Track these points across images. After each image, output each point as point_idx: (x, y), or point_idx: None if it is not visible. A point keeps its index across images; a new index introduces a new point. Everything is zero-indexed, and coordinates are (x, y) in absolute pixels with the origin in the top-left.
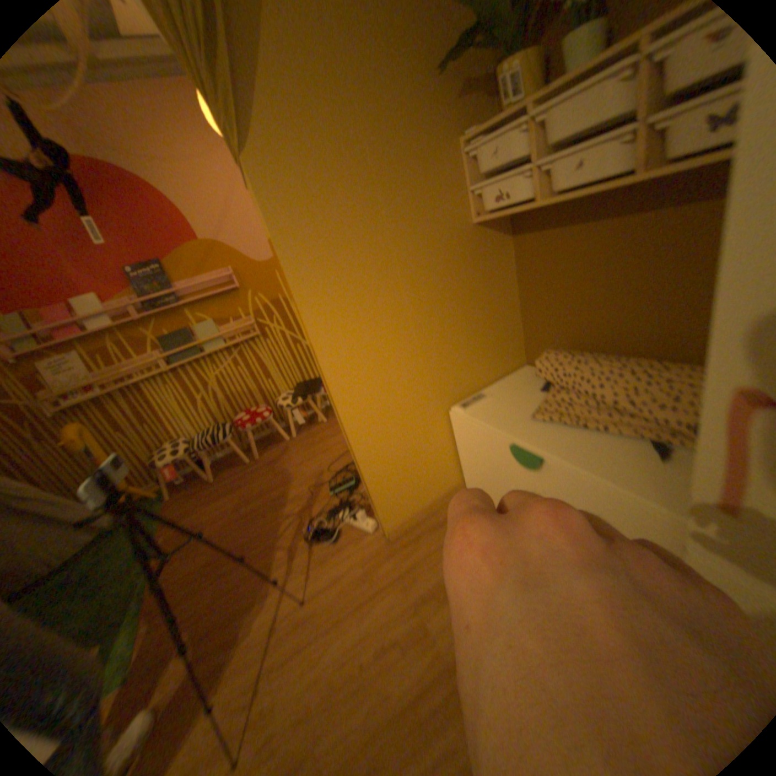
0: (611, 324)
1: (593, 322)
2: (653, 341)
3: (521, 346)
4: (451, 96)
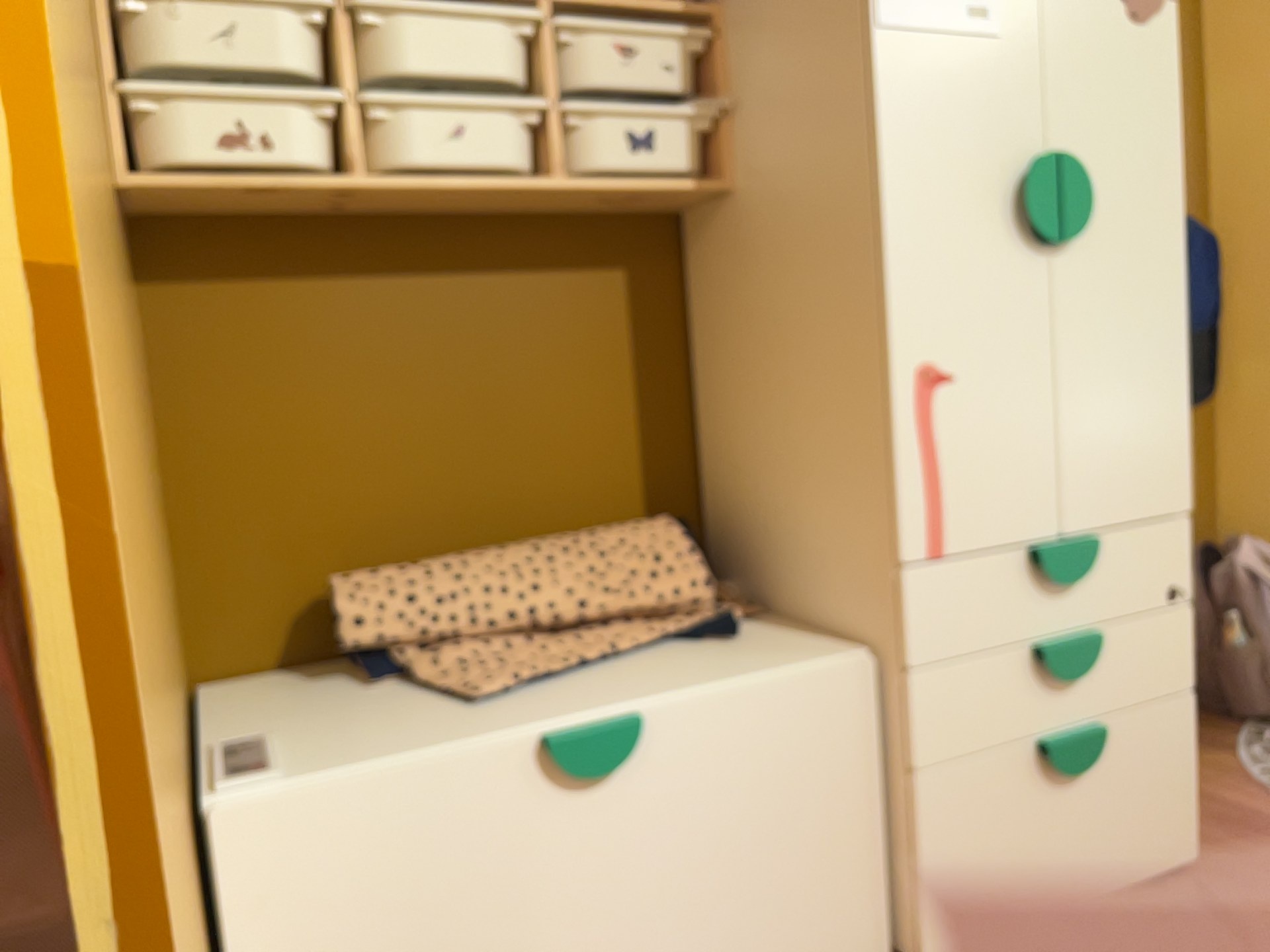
0: (442, 496)
1: (402, 502)
2: (524, 514)
3: (180, 630)
4: None
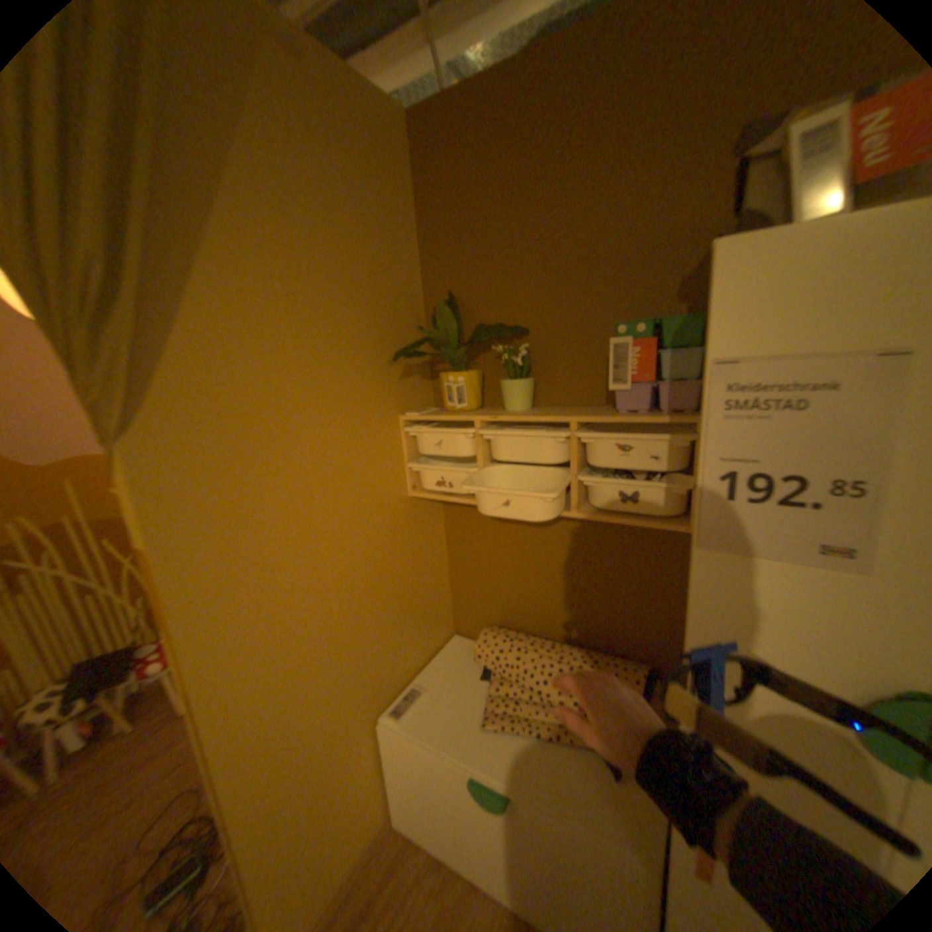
0: (542, 607)
1: (525, 603)
2: (579, 629)
3: (450, 616)
4: (394, 380)
